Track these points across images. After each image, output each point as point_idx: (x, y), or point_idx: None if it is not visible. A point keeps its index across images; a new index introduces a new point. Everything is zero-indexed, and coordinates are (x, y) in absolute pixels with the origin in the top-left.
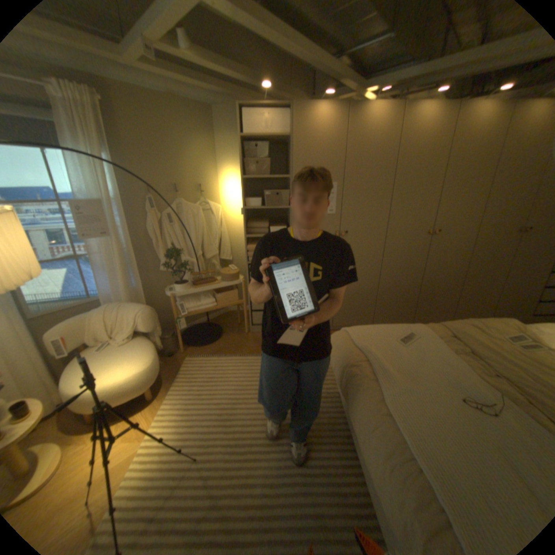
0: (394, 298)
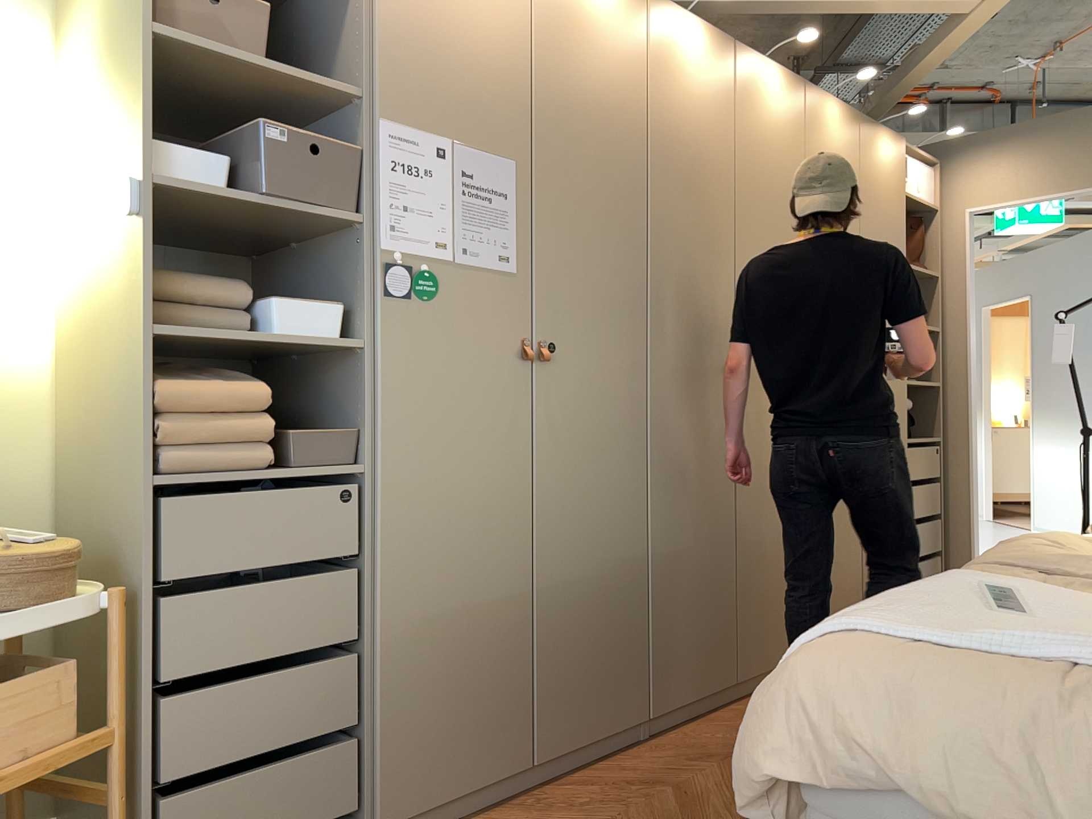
0: (693, 593)
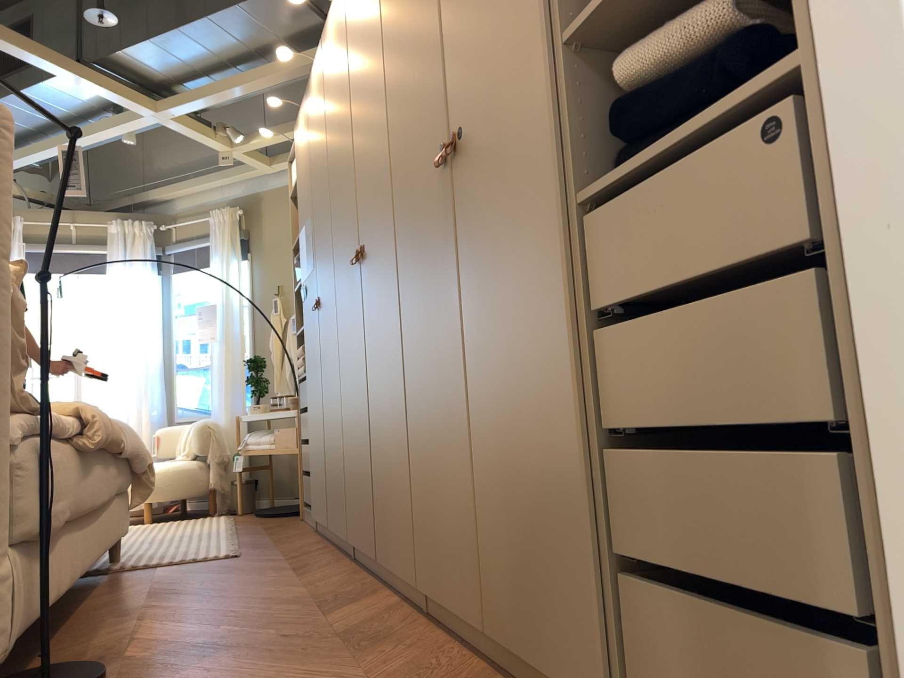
0: (357, 453)
